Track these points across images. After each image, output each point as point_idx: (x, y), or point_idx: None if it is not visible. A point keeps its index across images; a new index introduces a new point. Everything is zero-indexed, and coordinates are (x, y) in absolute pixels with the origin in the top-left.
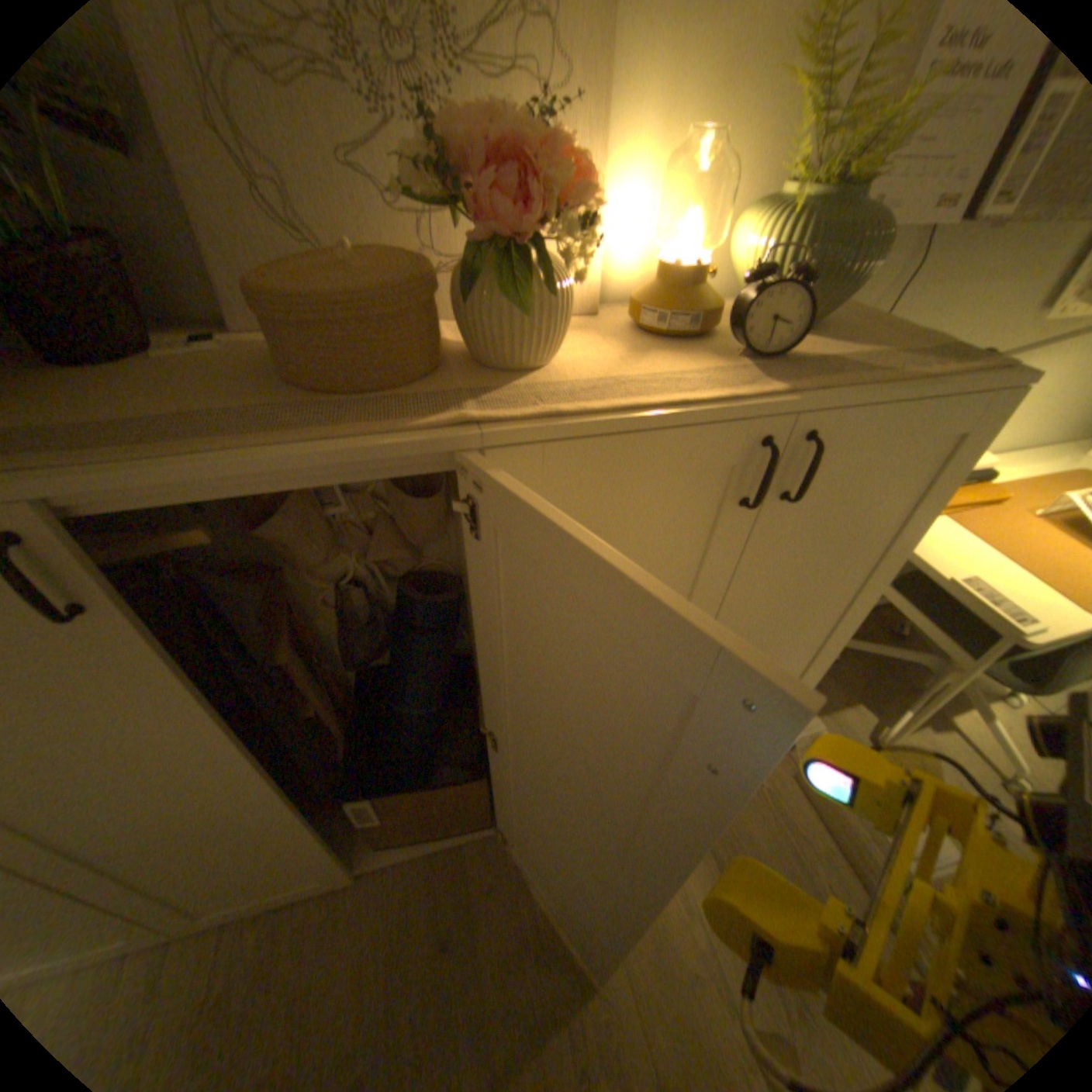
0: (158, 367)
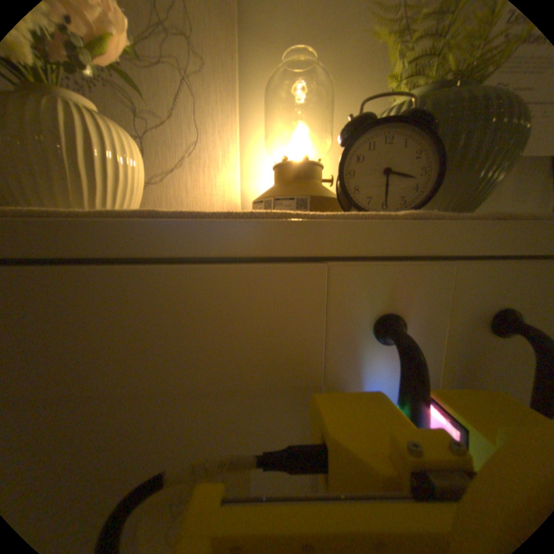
0: None
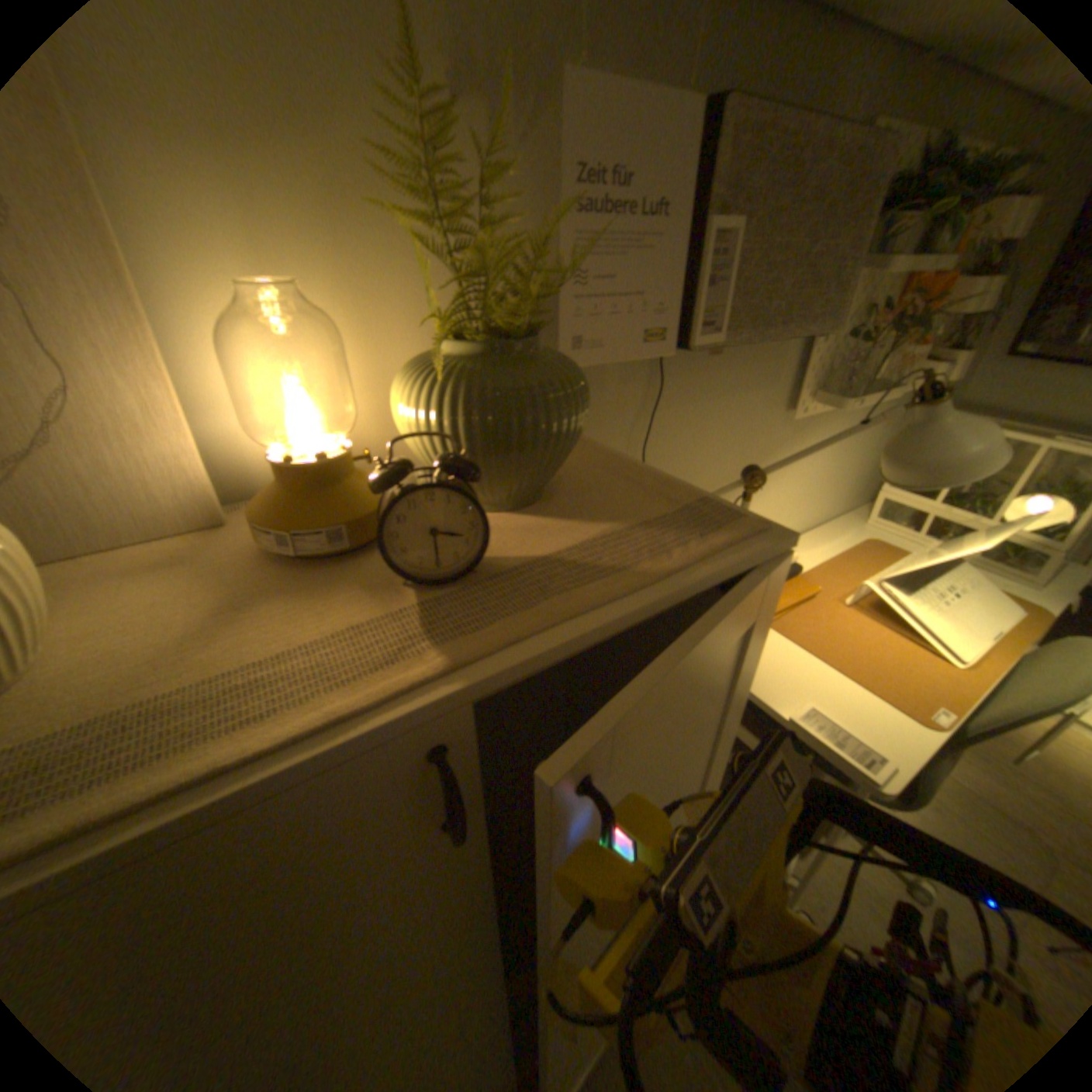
0: None
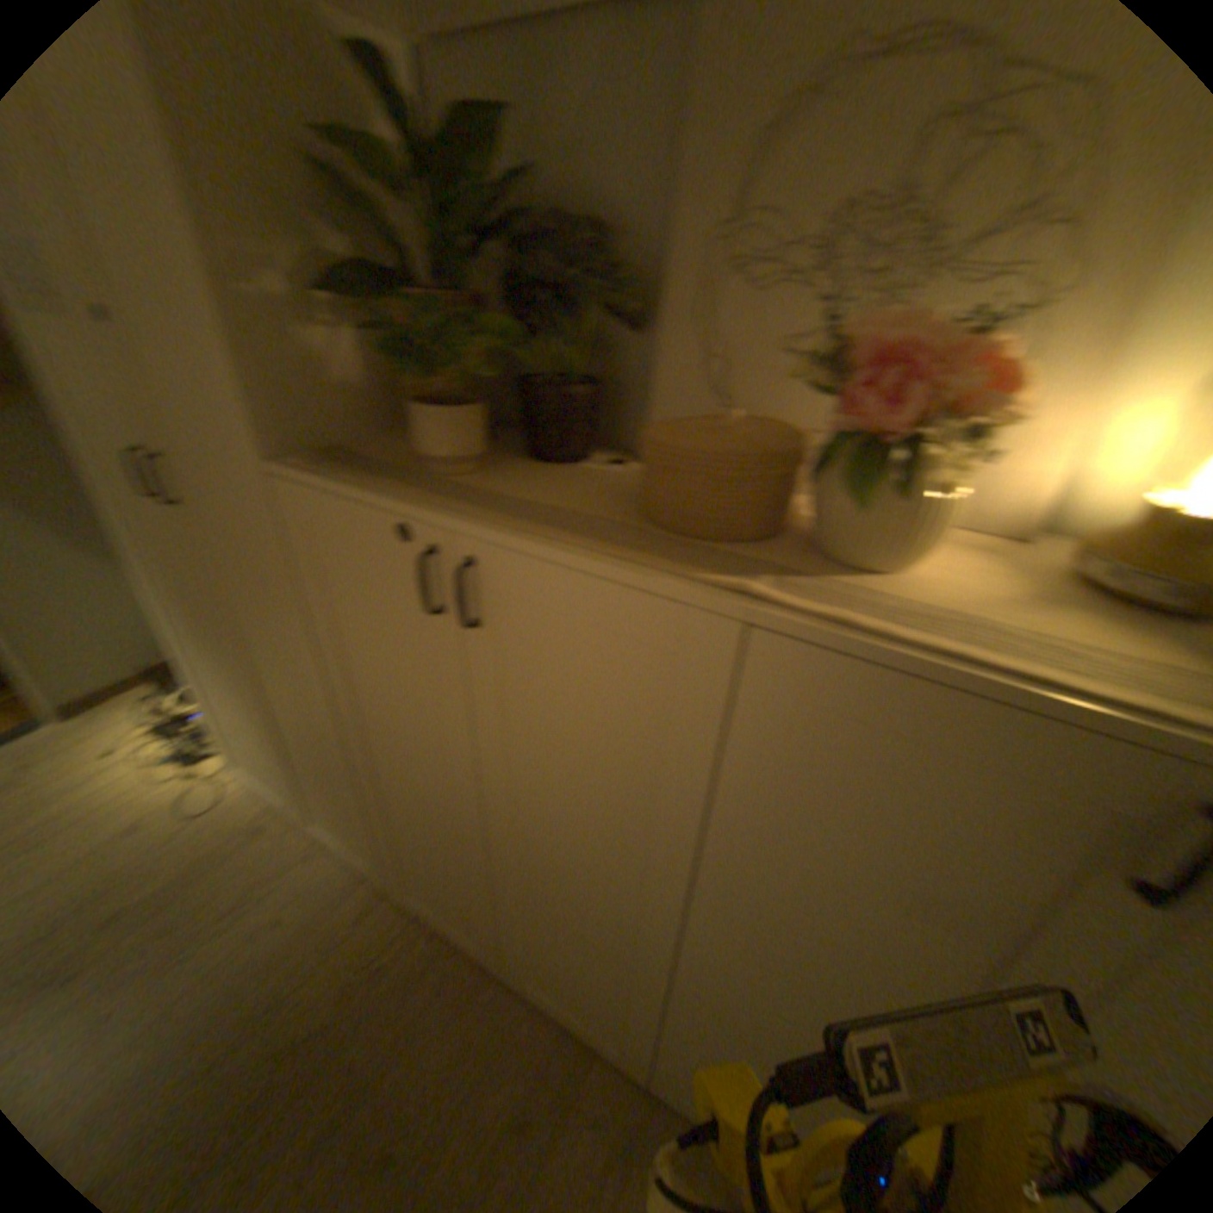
0: (573, 476)
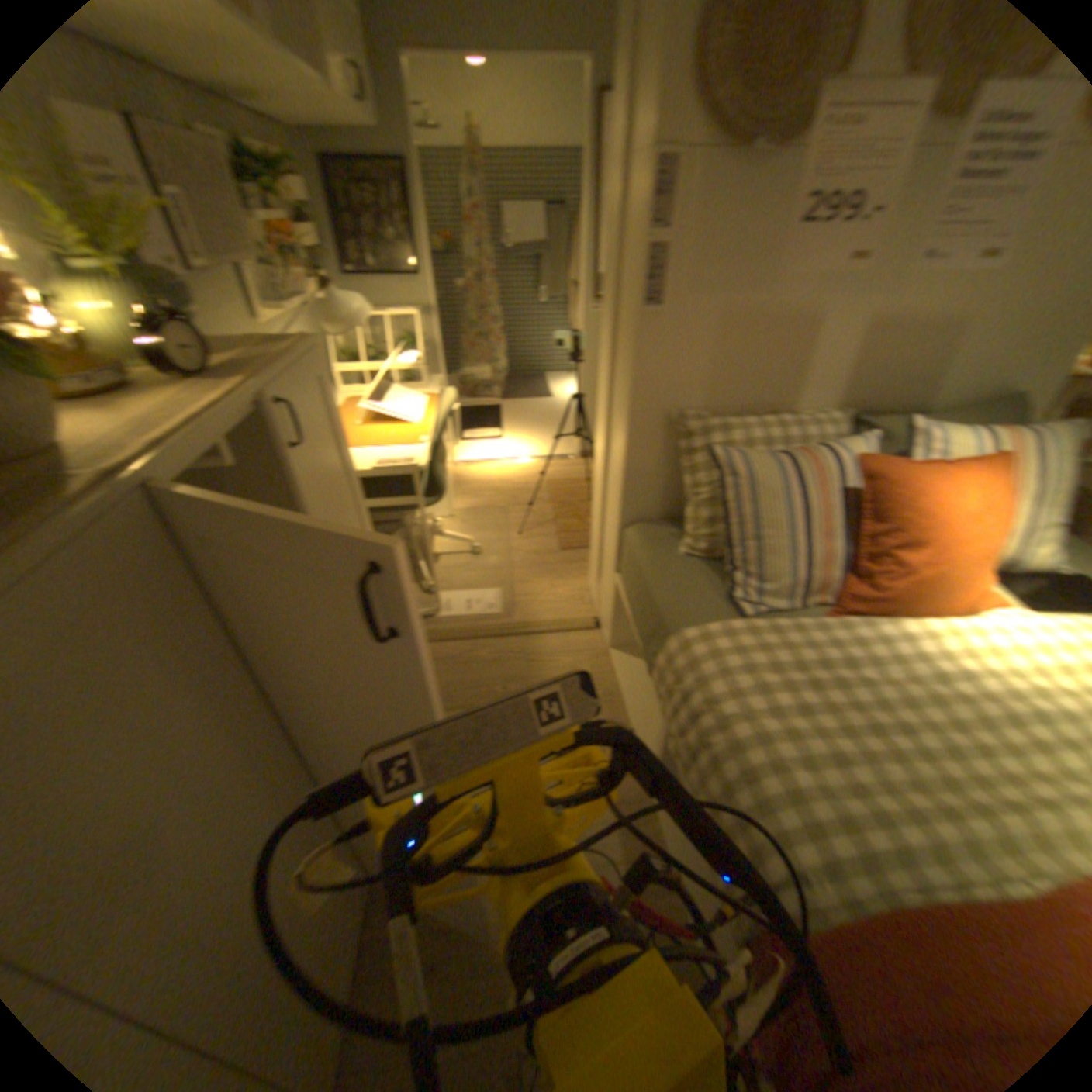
0: None
